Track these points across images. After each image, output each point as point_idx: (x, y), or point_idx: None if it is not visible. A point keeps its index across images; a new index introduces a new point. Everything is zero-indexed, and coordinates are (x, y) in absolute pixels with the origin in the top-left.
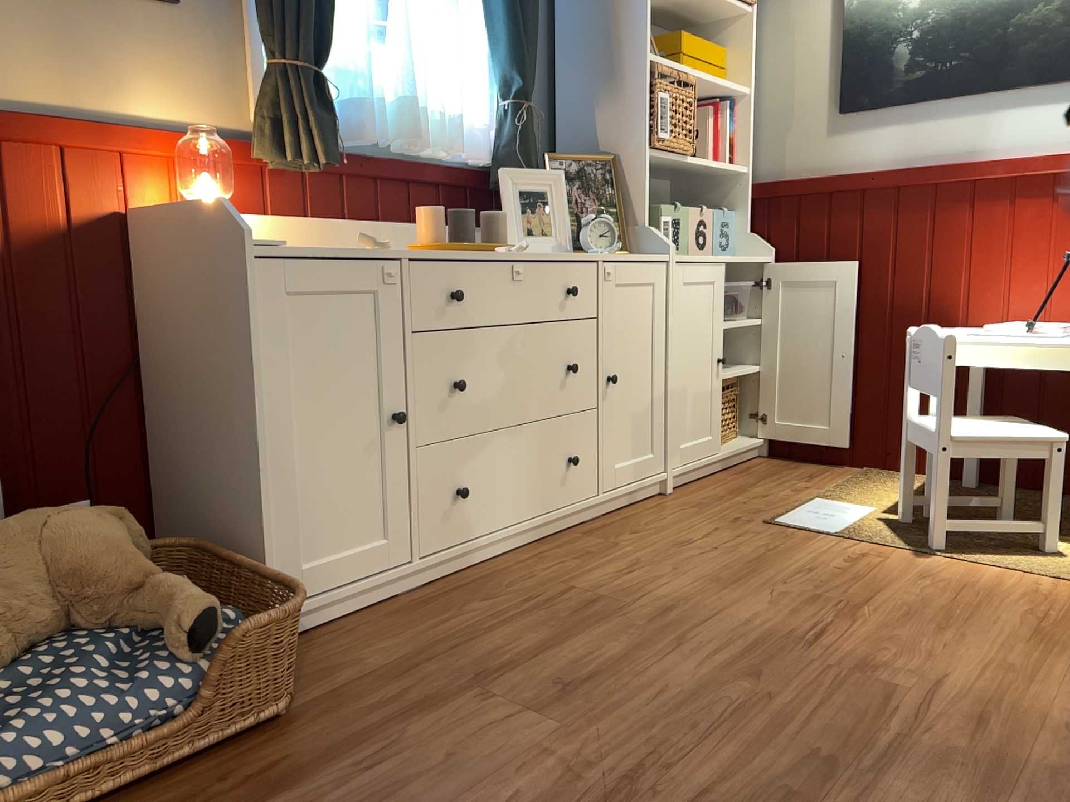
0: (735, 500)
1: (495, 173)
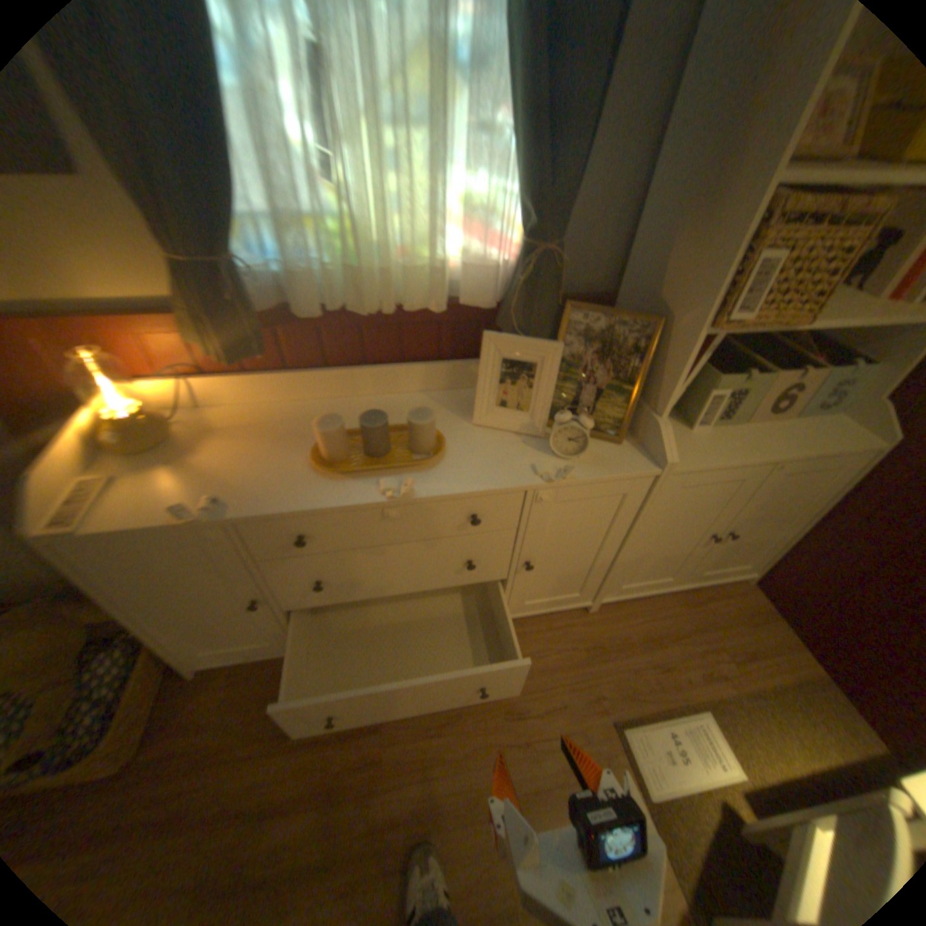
0: (633, 661)
1: (501, 317)
